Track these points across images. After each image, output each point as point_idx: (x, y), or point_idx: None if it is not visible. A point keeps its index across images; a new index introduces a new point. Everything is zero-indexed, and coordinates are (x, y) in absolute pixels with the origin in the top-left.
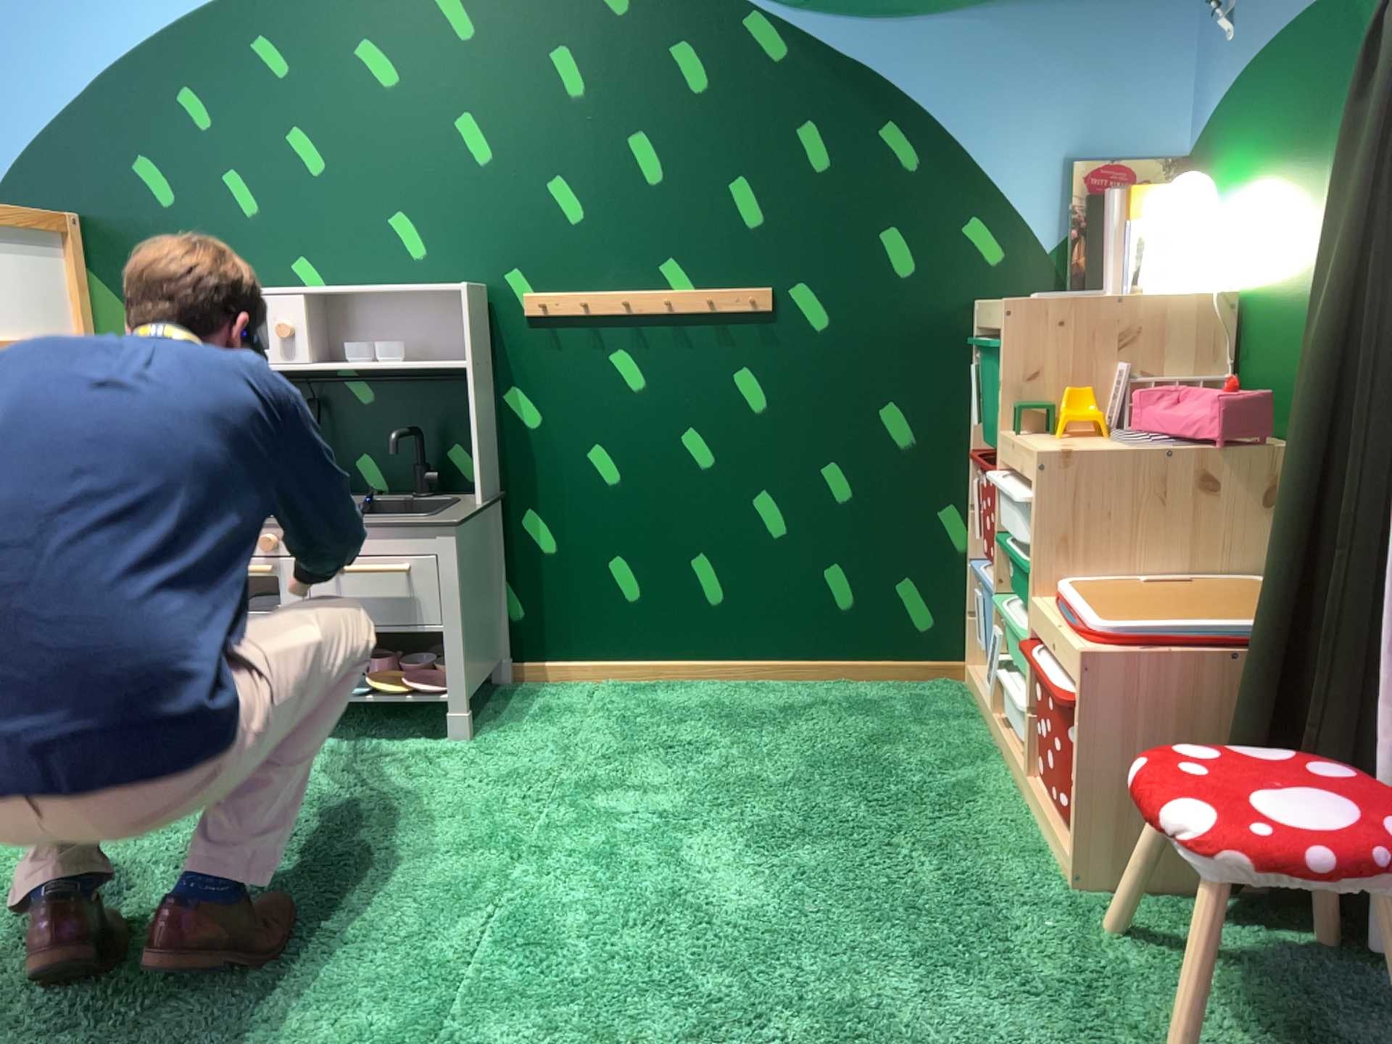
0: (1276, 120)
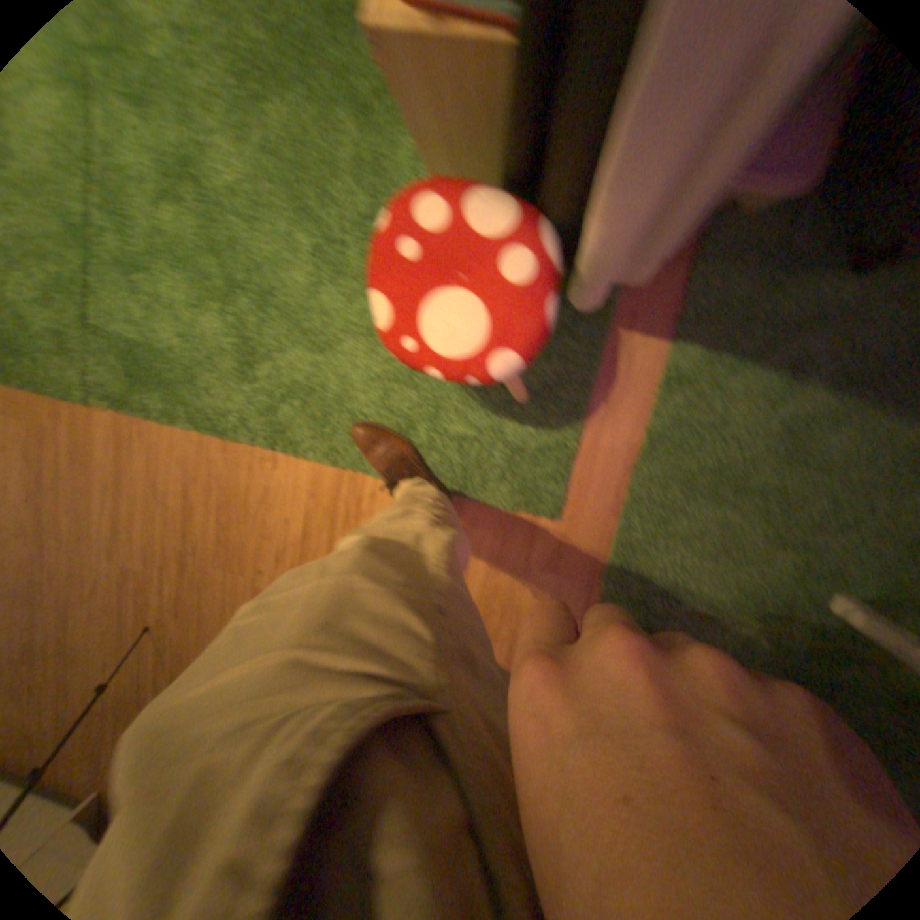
0: None
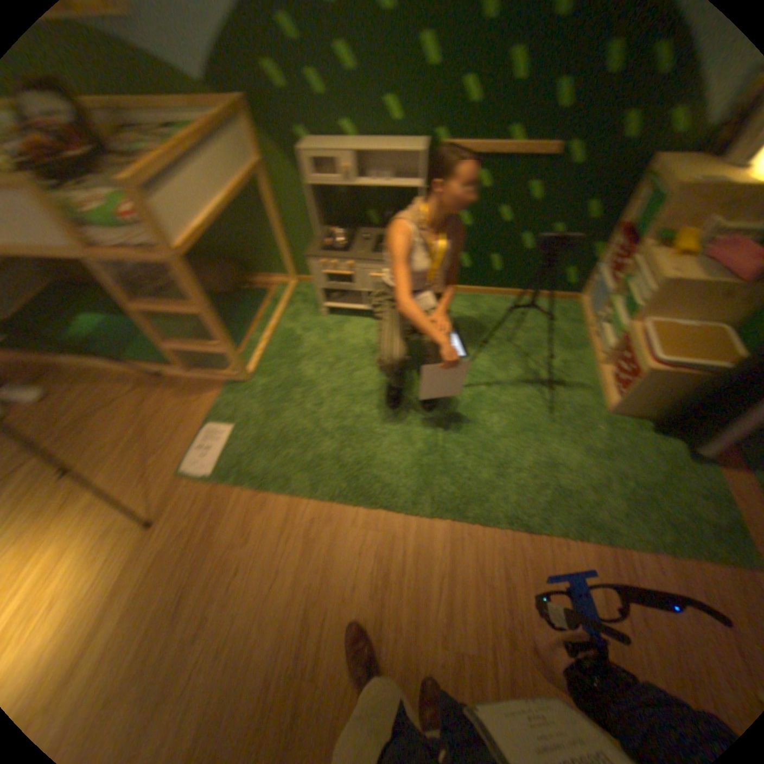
0: None
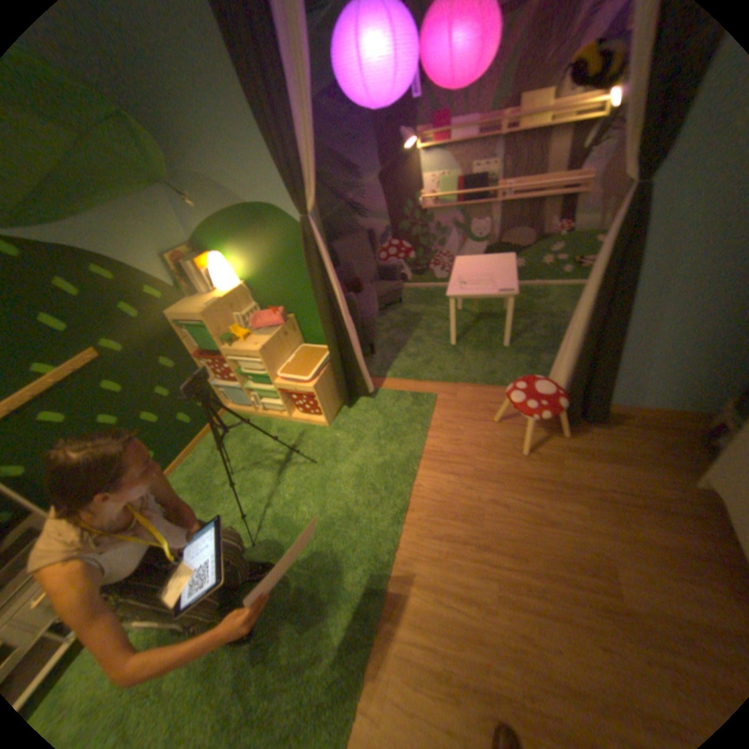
0: (234, 236)
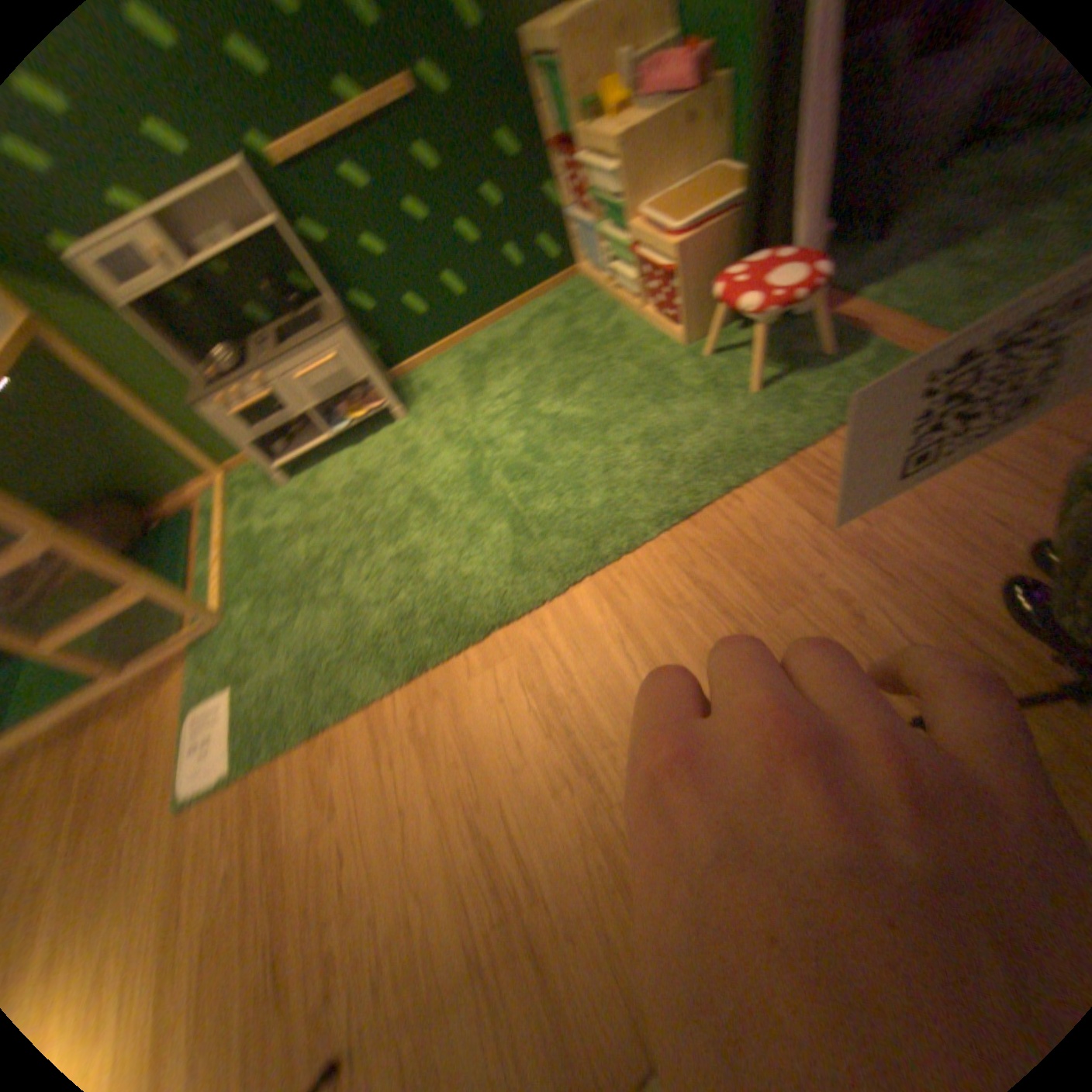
0: None
